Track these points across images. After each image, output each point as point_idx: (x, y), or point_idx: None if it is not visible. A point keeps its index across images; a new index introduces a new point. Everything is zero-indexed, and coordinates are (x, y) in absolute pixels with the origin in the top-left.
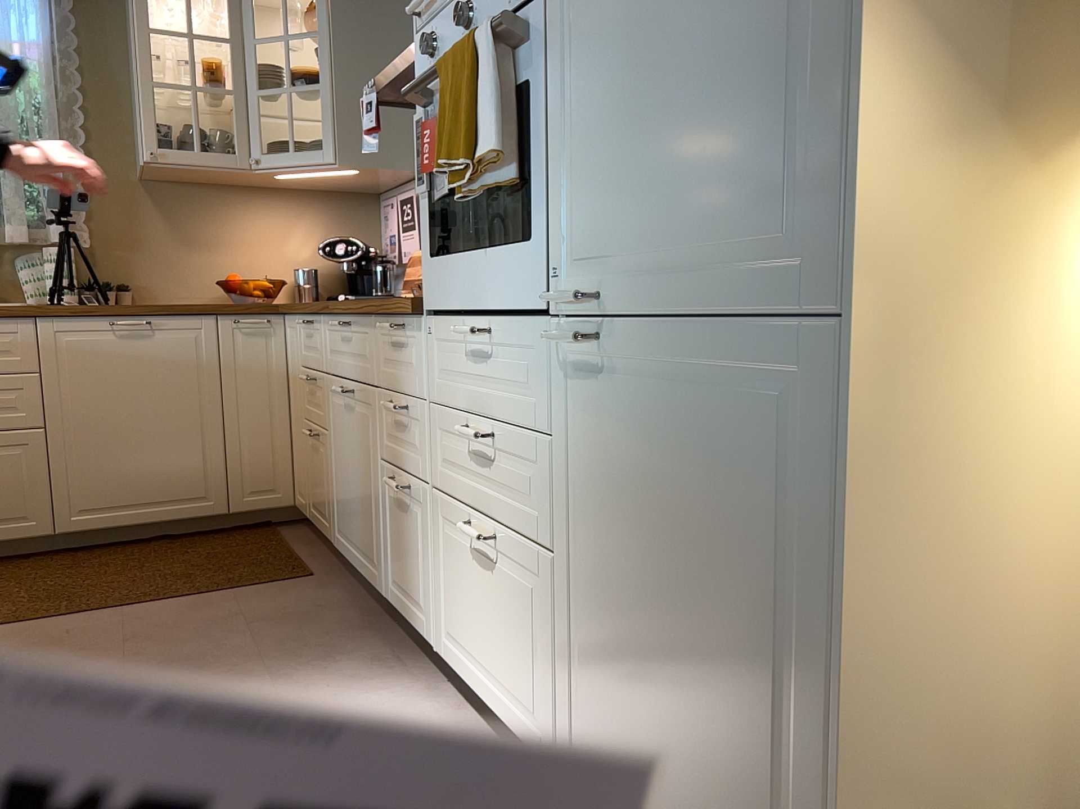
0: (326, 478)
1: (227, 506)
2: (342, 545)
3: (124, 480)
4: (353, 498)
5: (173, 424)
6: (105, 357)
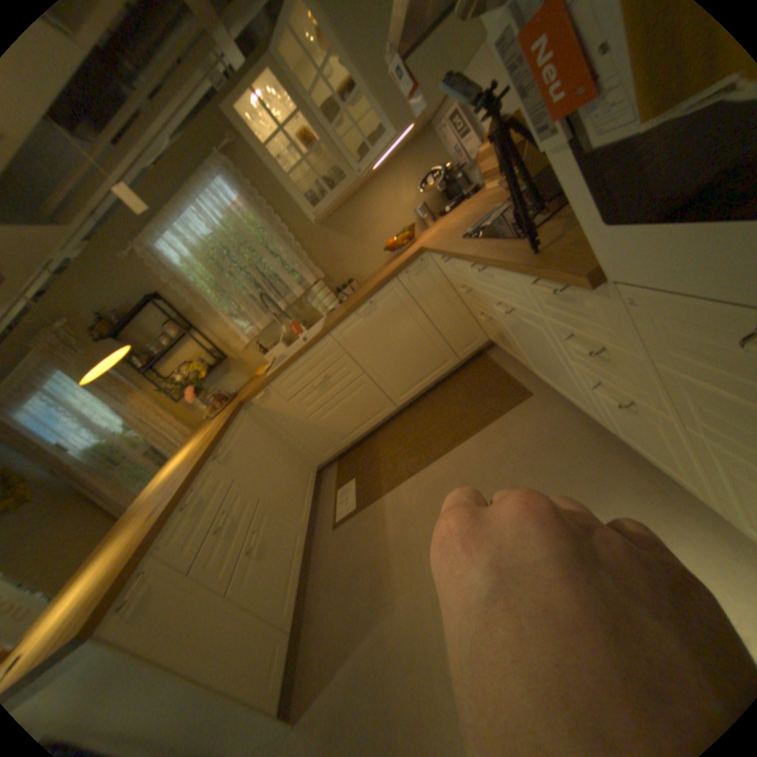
0: (512, 339)
1: (459, 358)
2: (546, 378)
3: (409, 373)
4: (546, 363)
5: (413, 338)
6: (366, 329)
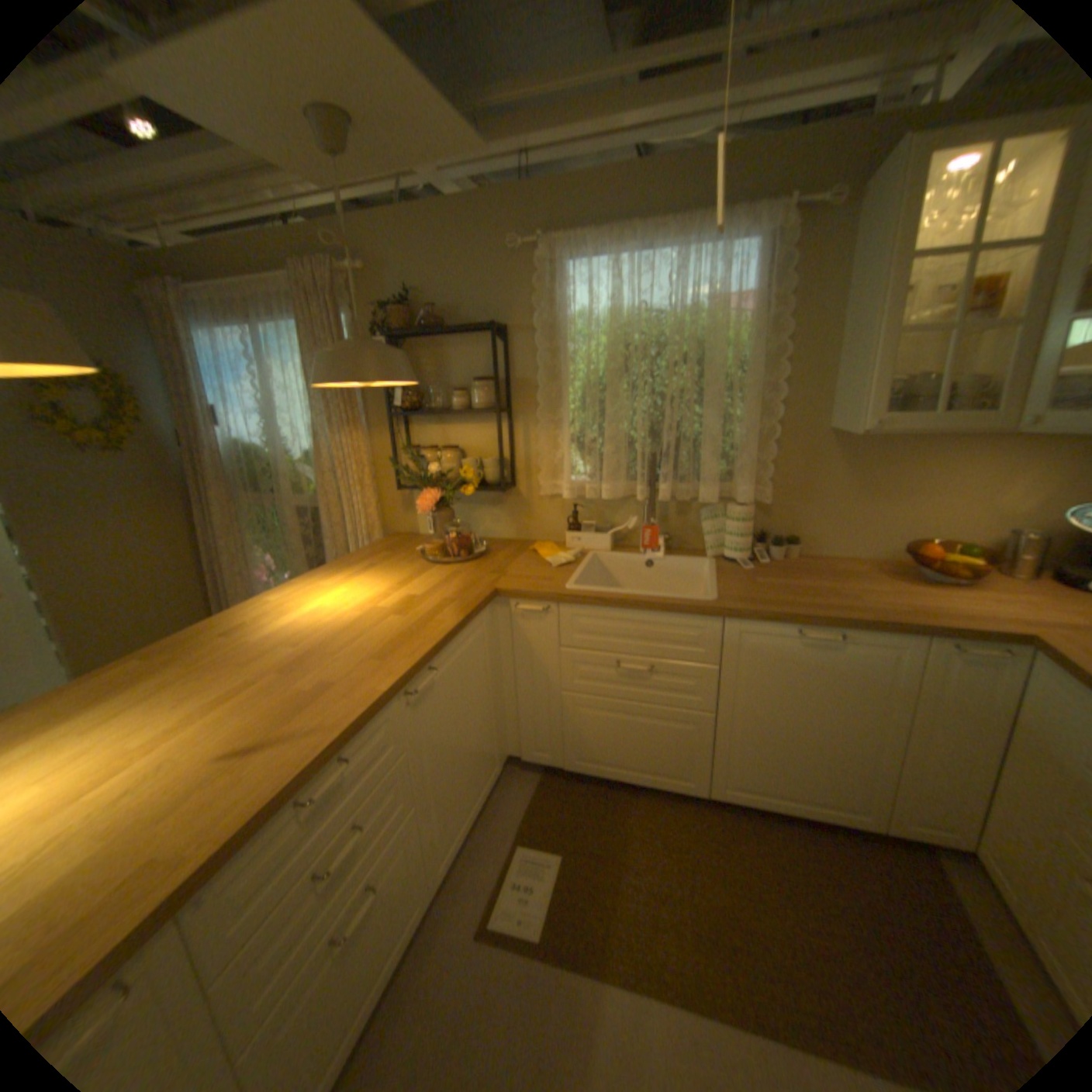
0: None
1: (887, 830)
2: None
3: (780, 775)
4: None
5: (845, 739)
6: (787, 663)
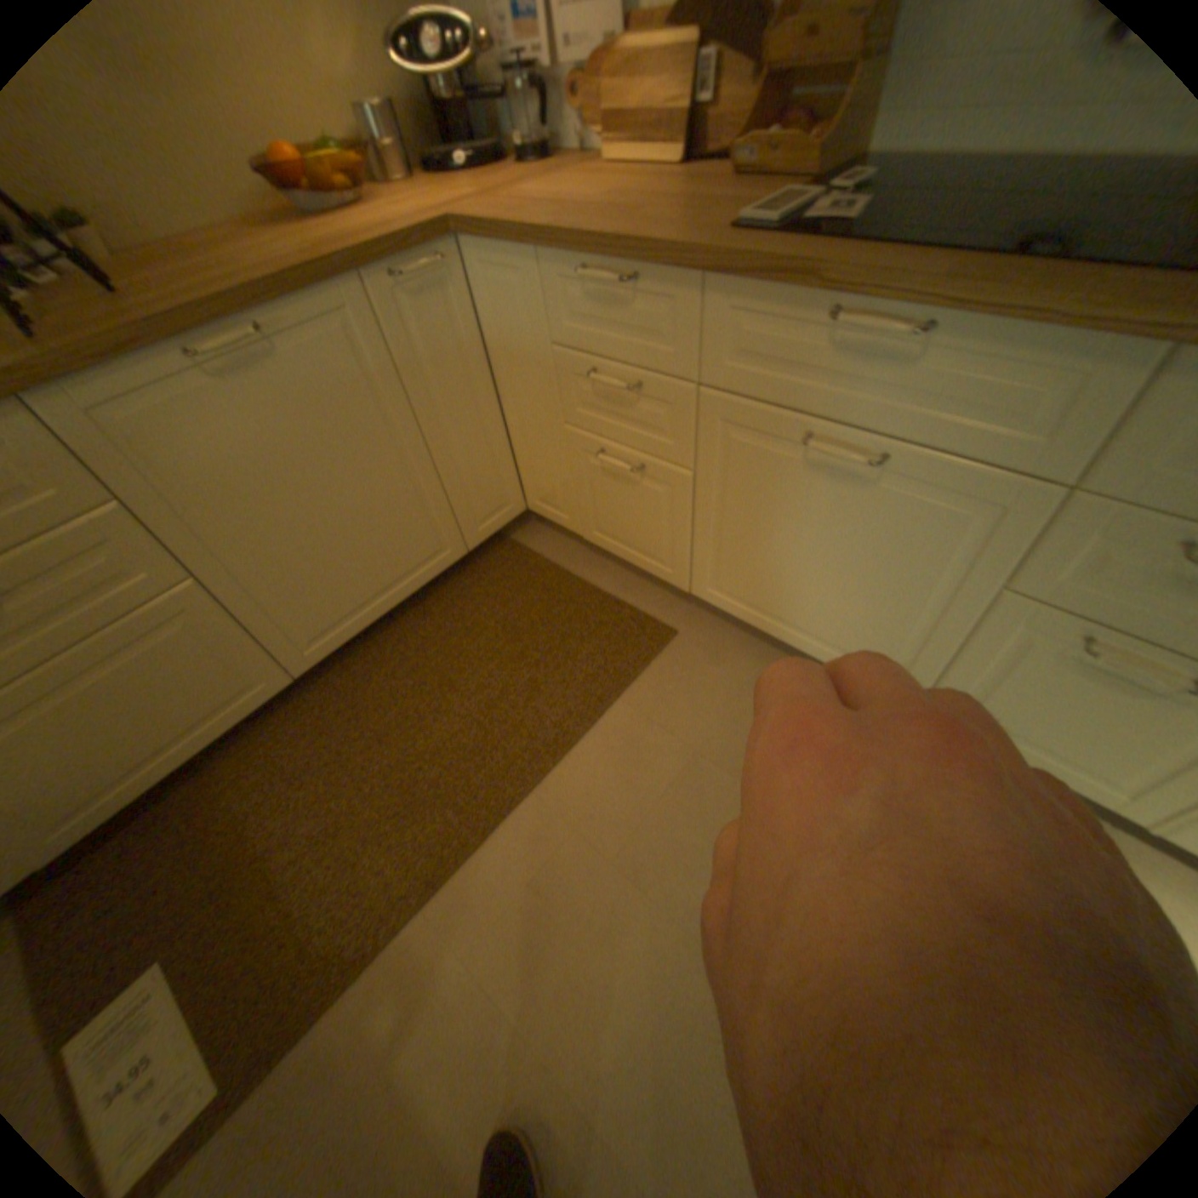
0: (671, 521)
1: (465, 546)
2: (728, 605)
3: (342, 582)
4: (804, 582)
5: (369, 483)
6: (214, 422)
